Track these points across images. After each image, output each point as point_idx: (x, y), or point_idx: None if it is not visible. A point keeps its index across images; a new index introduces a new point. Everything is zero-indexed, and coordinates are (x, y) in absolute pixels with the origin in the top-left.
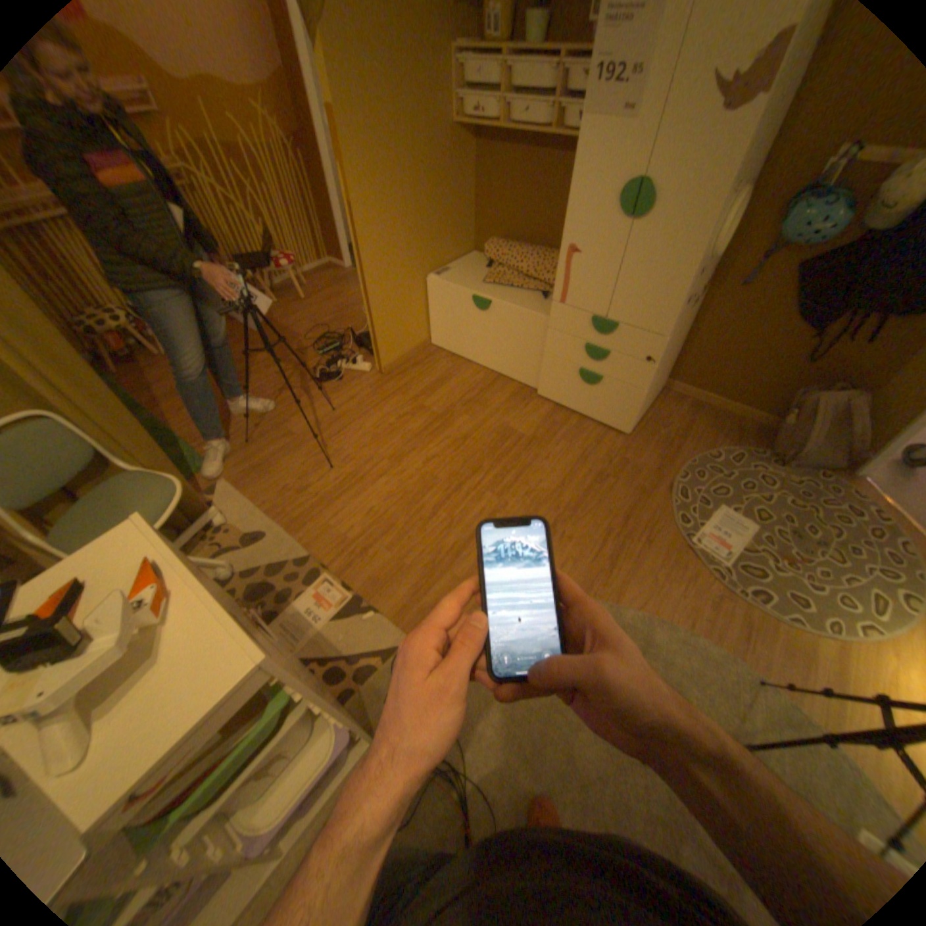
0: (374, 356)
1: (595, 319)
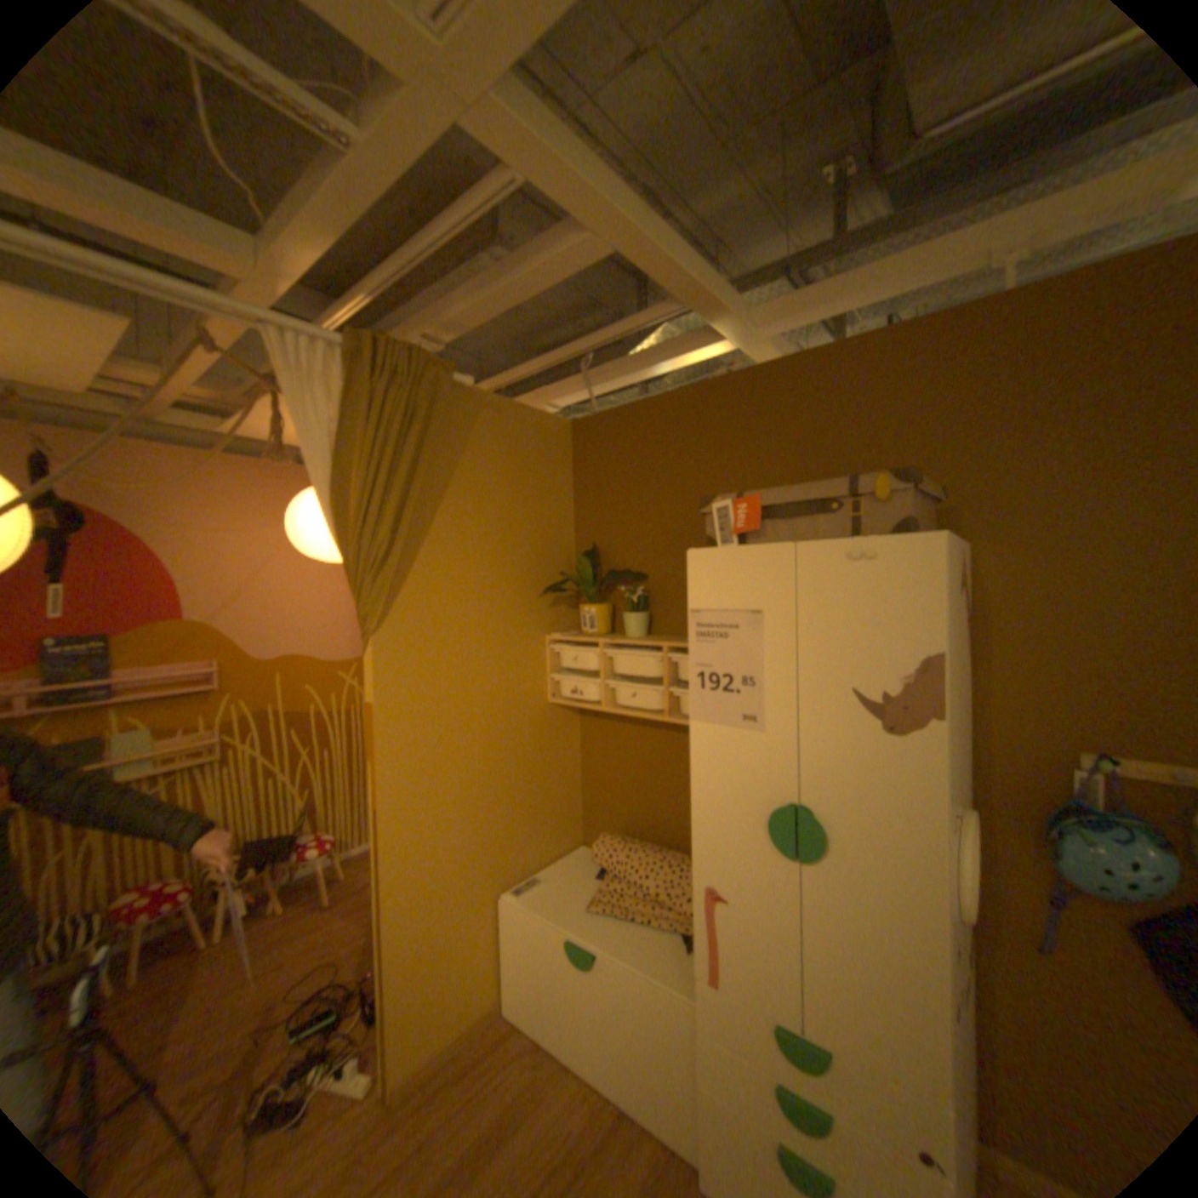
0: (380, 1063)
1: (785, 1037)
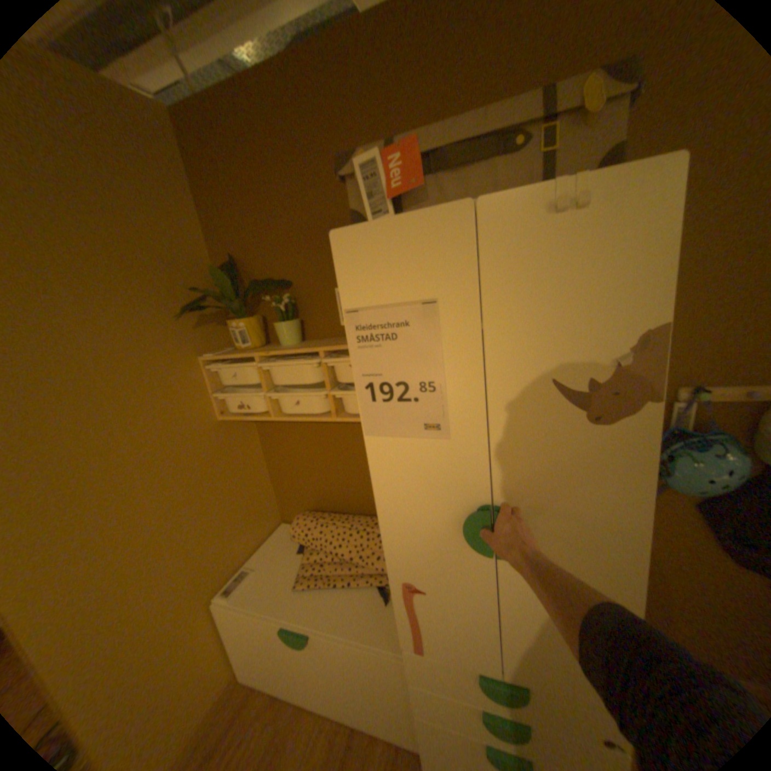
0: None
1: (489, 685)
